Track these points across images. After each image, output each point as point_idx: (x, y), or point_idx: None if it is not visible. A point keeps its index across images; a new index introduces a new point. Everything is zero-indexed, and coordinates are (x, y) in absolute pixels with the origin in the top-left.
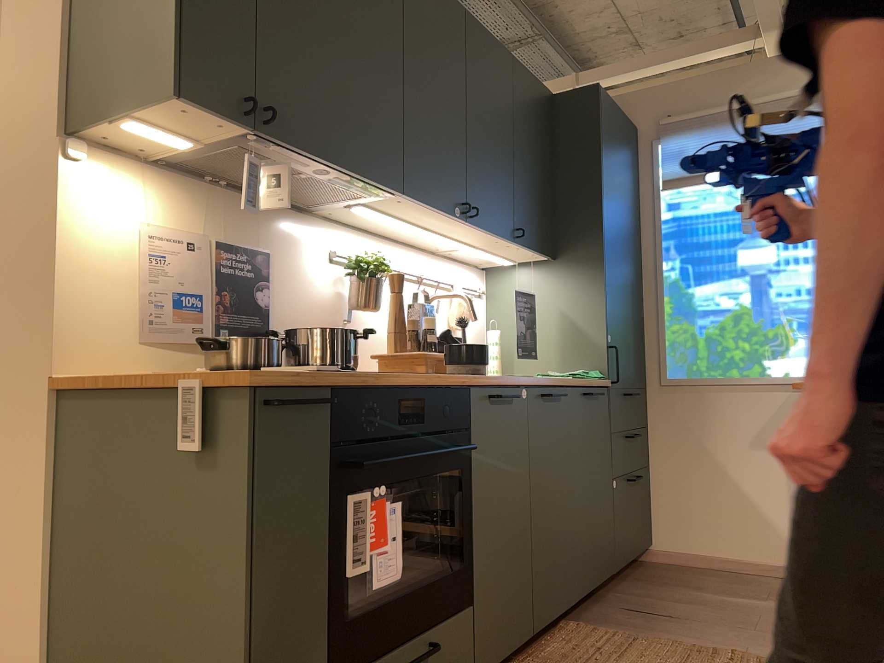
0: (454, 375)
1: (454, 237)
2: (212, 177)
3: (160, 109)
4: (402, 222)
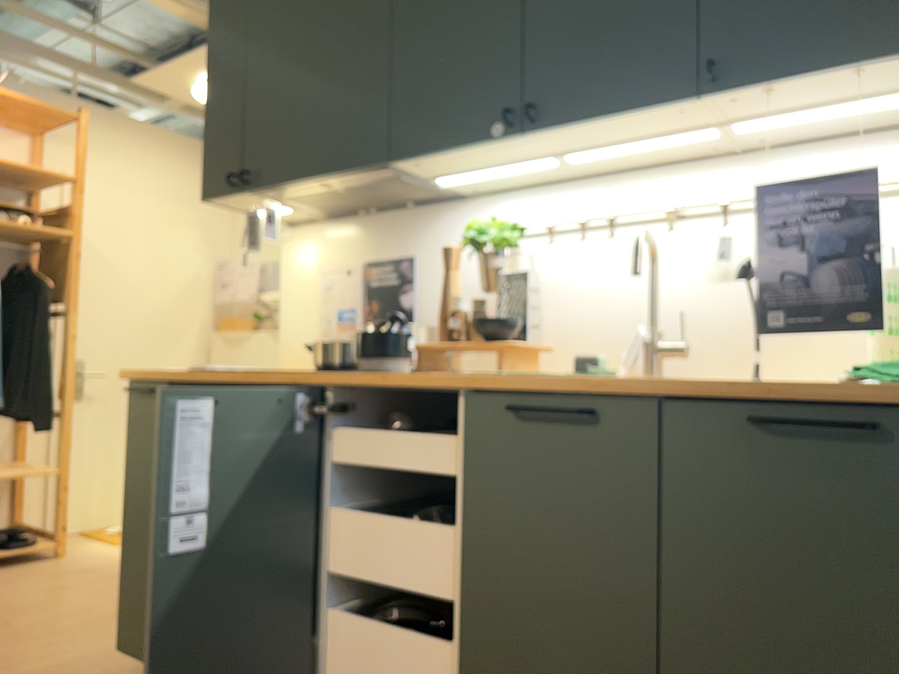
0: (324, 372)
1: (627, 141)
2: (360, 211)
3: (226, 206)
4: (513, 168)
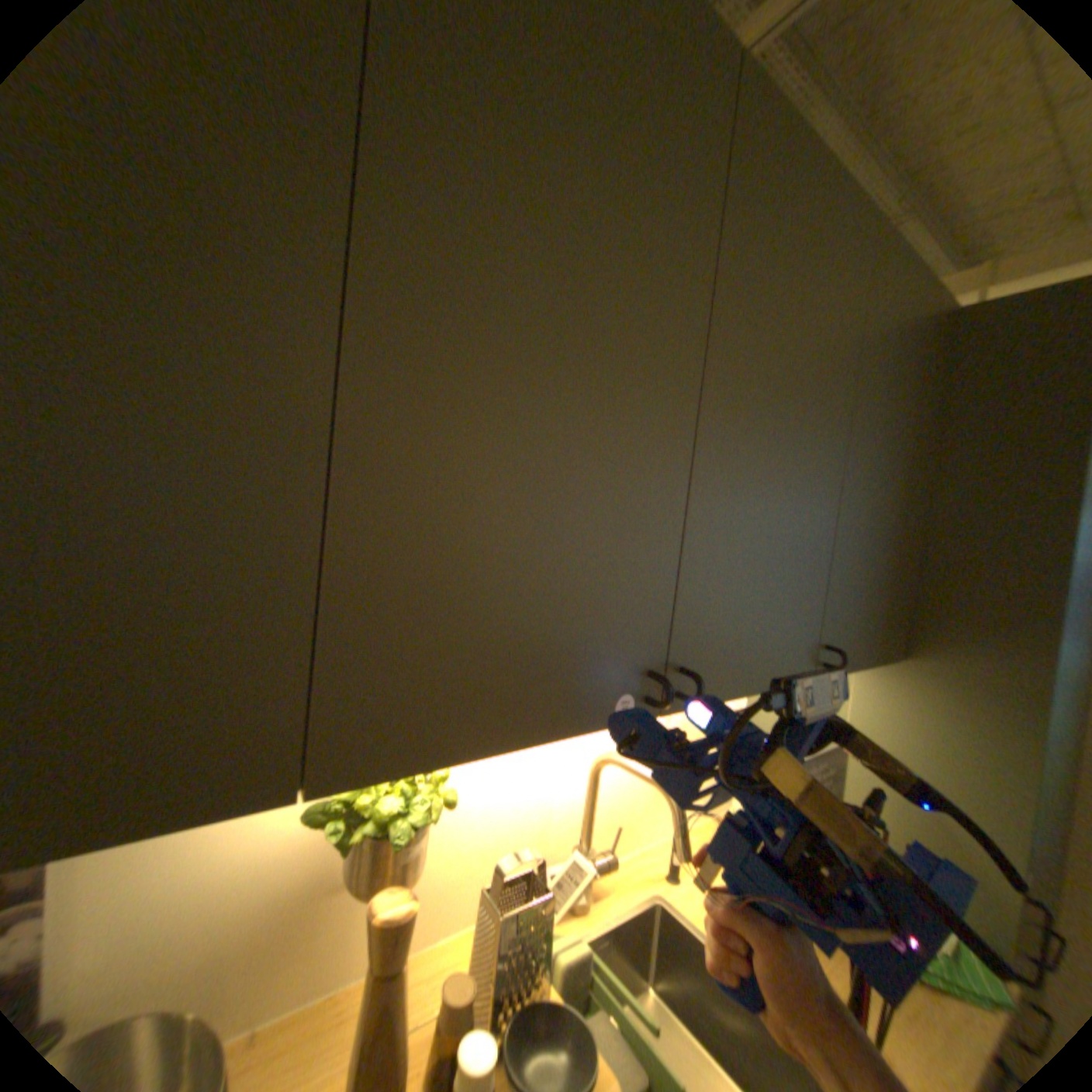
0: None
1: None
2: None
3: None
4: None
